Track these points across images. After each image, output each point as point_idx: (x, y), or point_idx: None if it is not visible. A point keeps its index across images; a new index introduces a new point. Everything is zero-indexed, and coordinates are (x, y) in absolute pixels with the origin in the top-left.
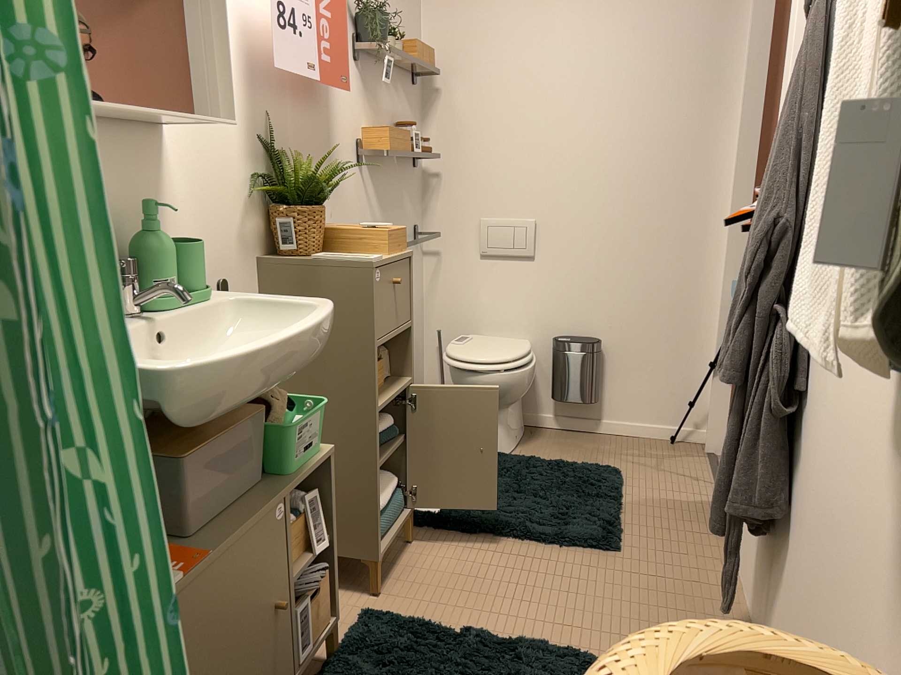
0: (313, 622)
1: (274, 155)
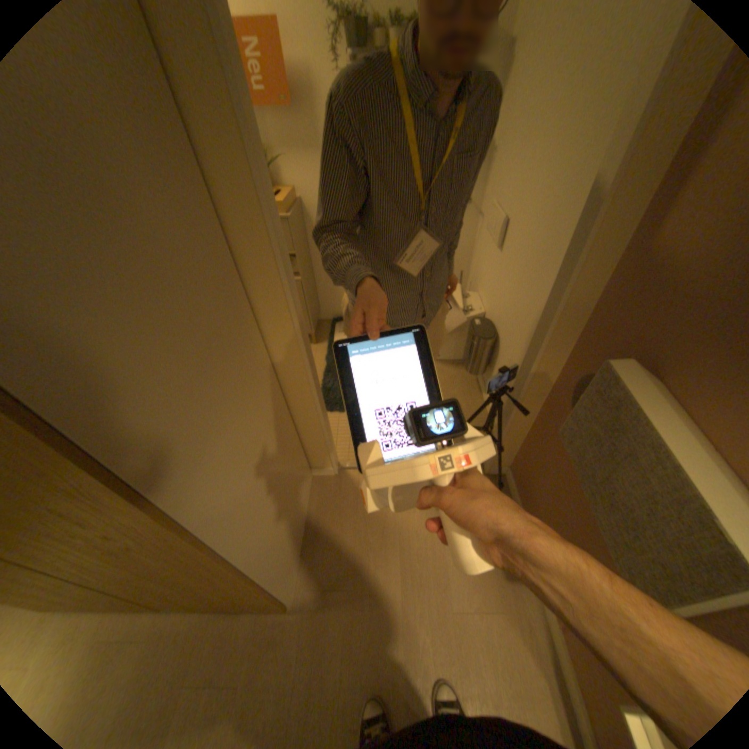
0: None
1: None
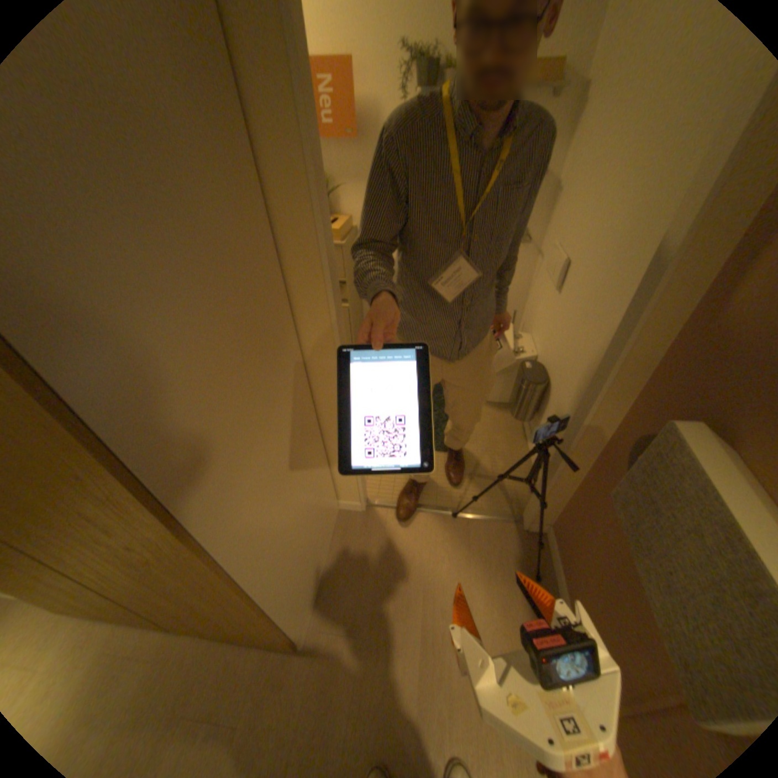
0: None
1: None
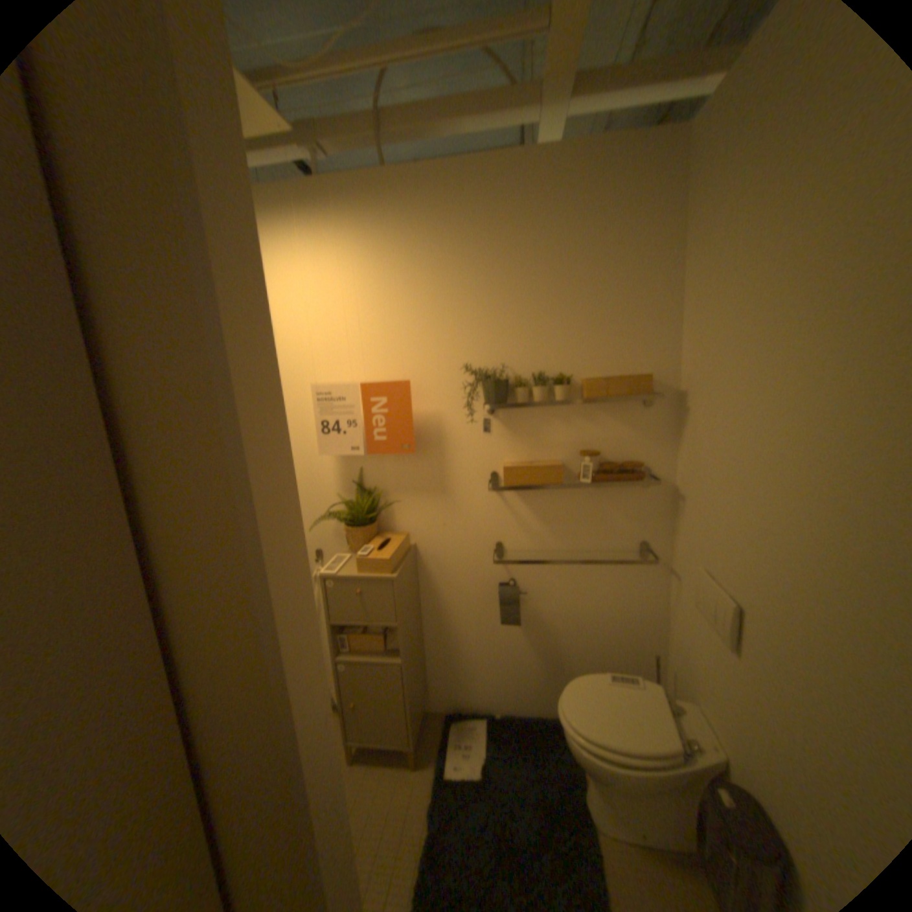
0: None
1: (364, 489)
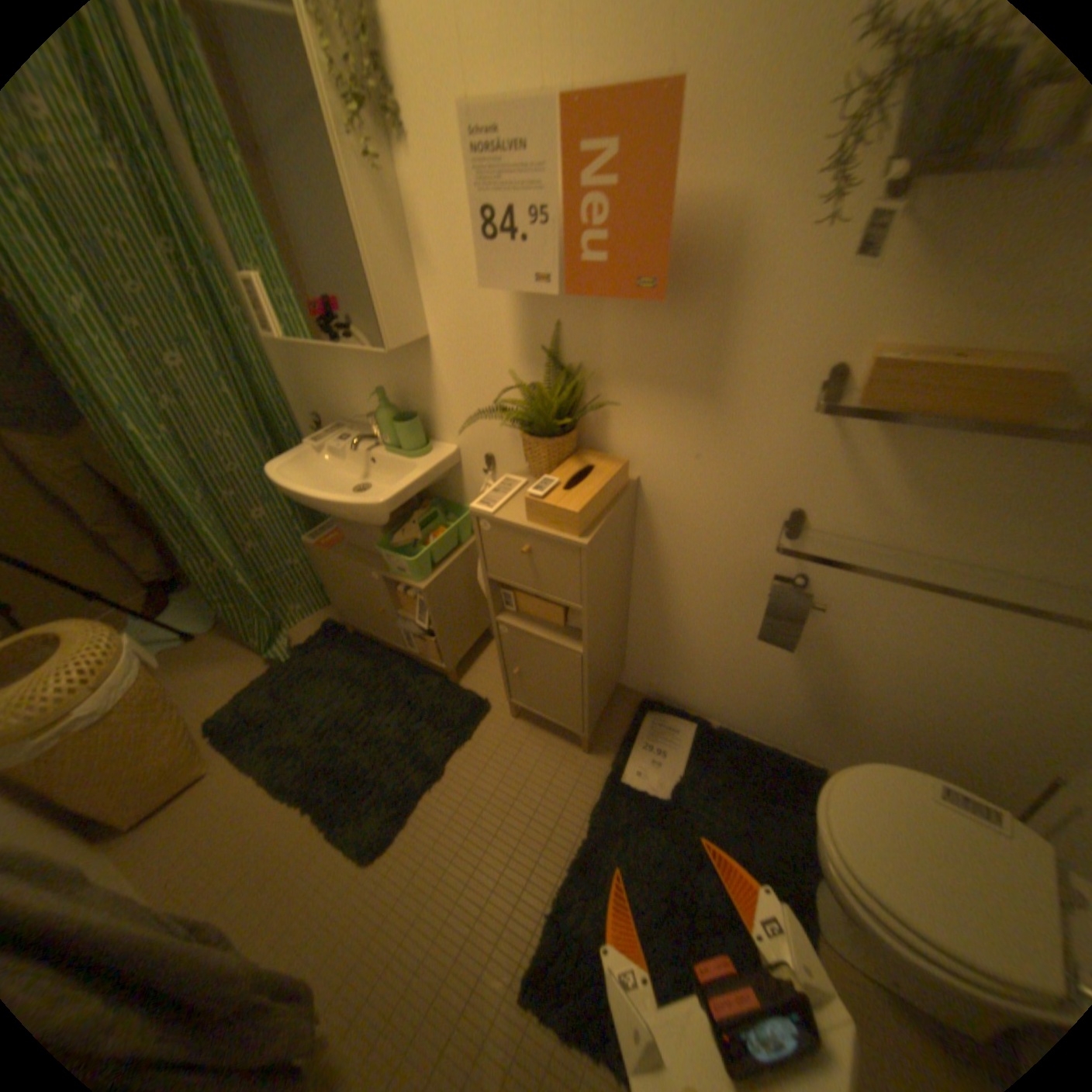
0: (418, 647)
1: (560, 364)
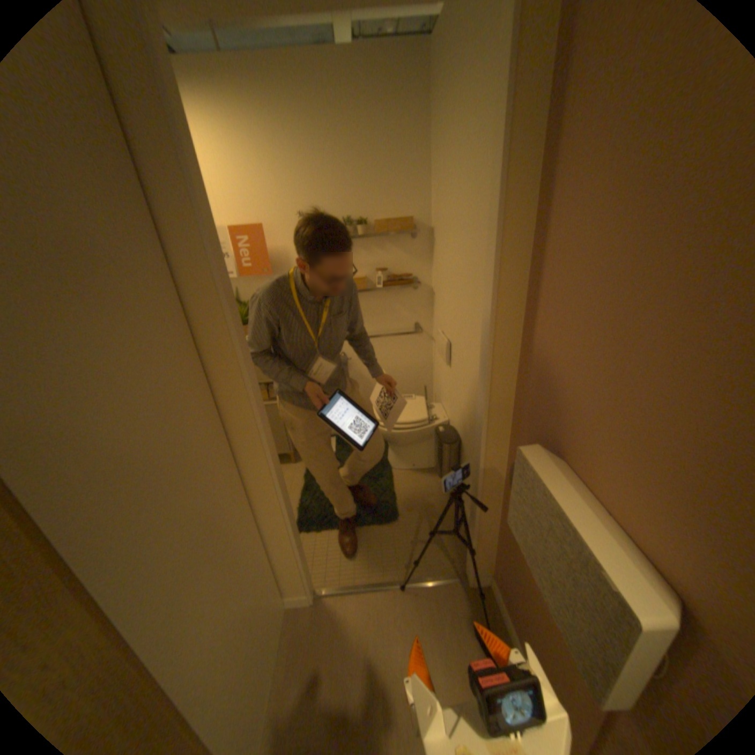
0: None
1: (241, 303)
